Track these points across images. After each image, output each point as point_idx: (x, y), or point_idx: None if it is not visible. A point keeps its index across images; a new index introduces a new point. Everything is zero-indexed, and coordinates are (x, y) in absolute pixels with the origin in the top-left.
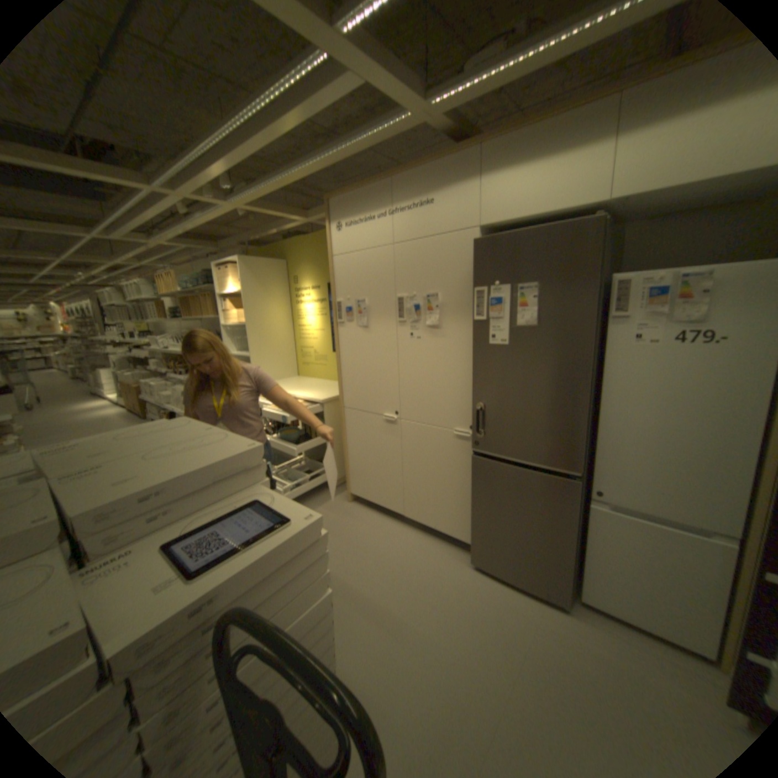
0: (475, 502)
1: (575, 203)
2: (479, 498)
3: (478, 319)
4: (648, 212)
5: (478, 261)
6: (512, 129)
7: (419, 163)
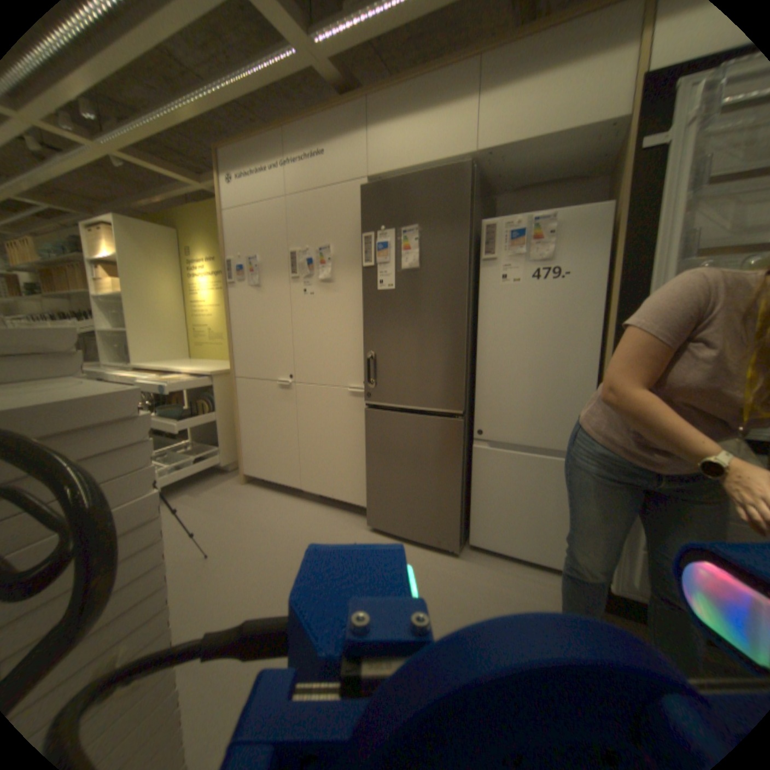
0: (369, 456)
1: (448, 153)
2: (373, 451)
3: (366, 265)
4: (511, 178)
5: (365, 206)
6: (392, 82)
7: (308, 112)
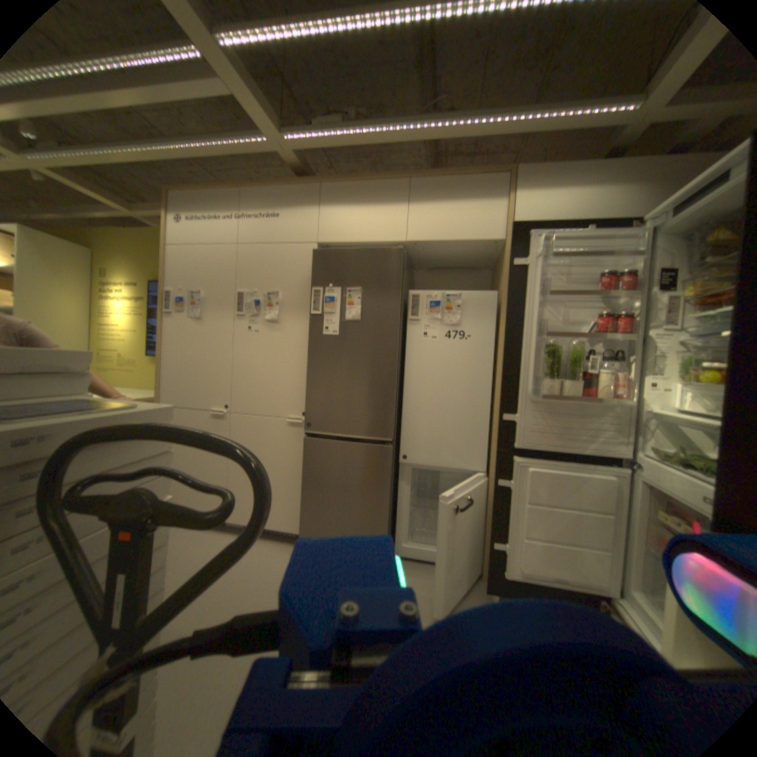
0: (305, 483)
1: (384, 239)
2: (309, 478)
3: (313, 314)
4: (426, 262)
5: (316, 267)
6: (342, 180)
7: (267, 183)
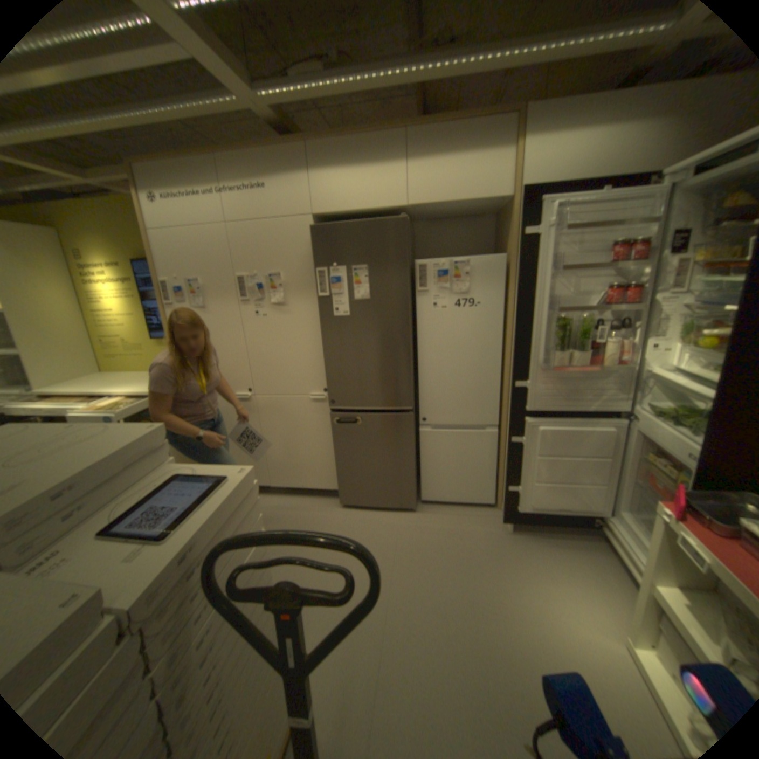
0: (337, 451)
1: (384, 205)
2: (340, 447)
3: (321, 295)
4: (427, 216)
5: (316, 245)
6: (330, 135)
7: (244, 146)
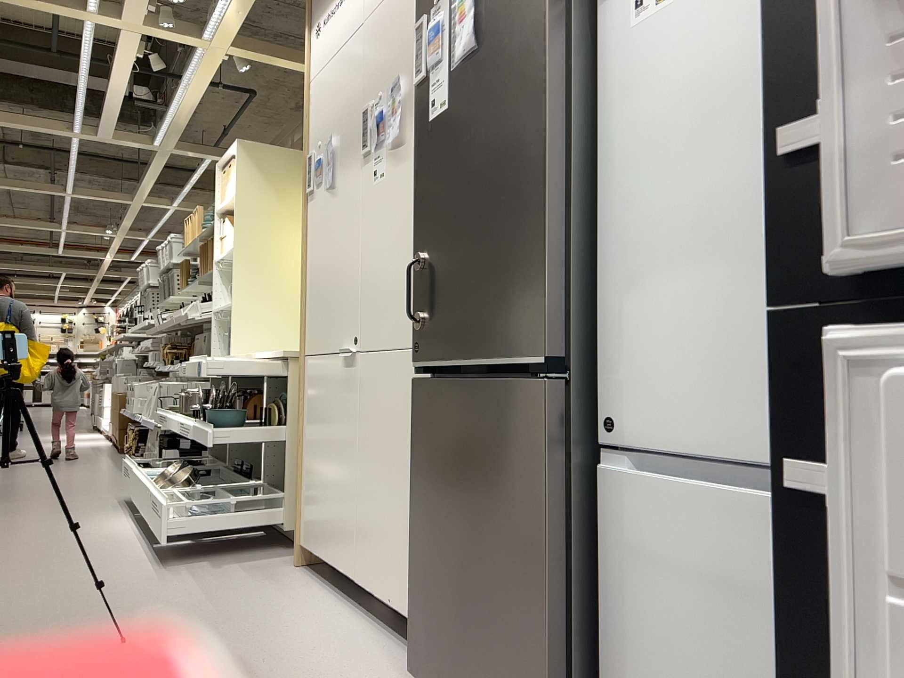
0: (415, 496)
1: None
2: (419, 483)
3: (418, 82)
4: None
5: None
6: None
7: None
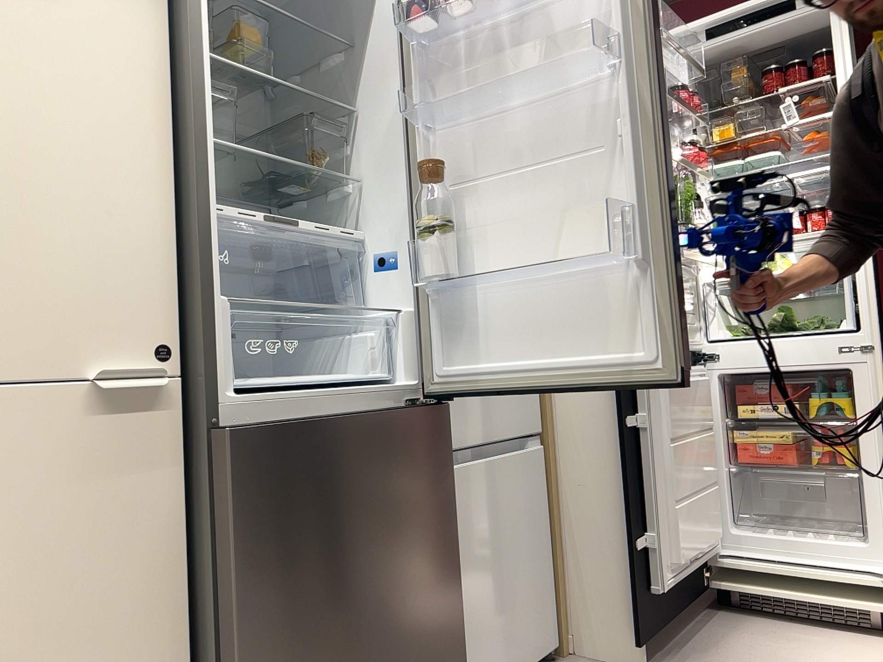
0: (248, 611)
1: None
2: (263, 584)
3: None
4: None
5: None
6: None
7: None
